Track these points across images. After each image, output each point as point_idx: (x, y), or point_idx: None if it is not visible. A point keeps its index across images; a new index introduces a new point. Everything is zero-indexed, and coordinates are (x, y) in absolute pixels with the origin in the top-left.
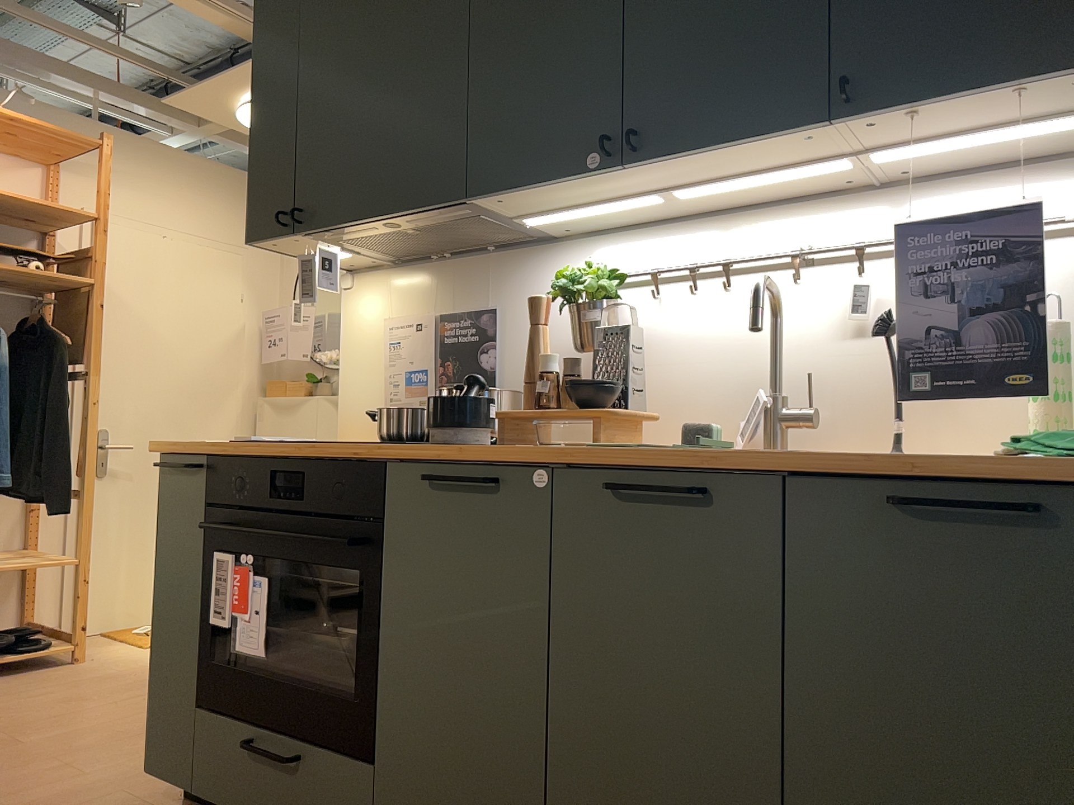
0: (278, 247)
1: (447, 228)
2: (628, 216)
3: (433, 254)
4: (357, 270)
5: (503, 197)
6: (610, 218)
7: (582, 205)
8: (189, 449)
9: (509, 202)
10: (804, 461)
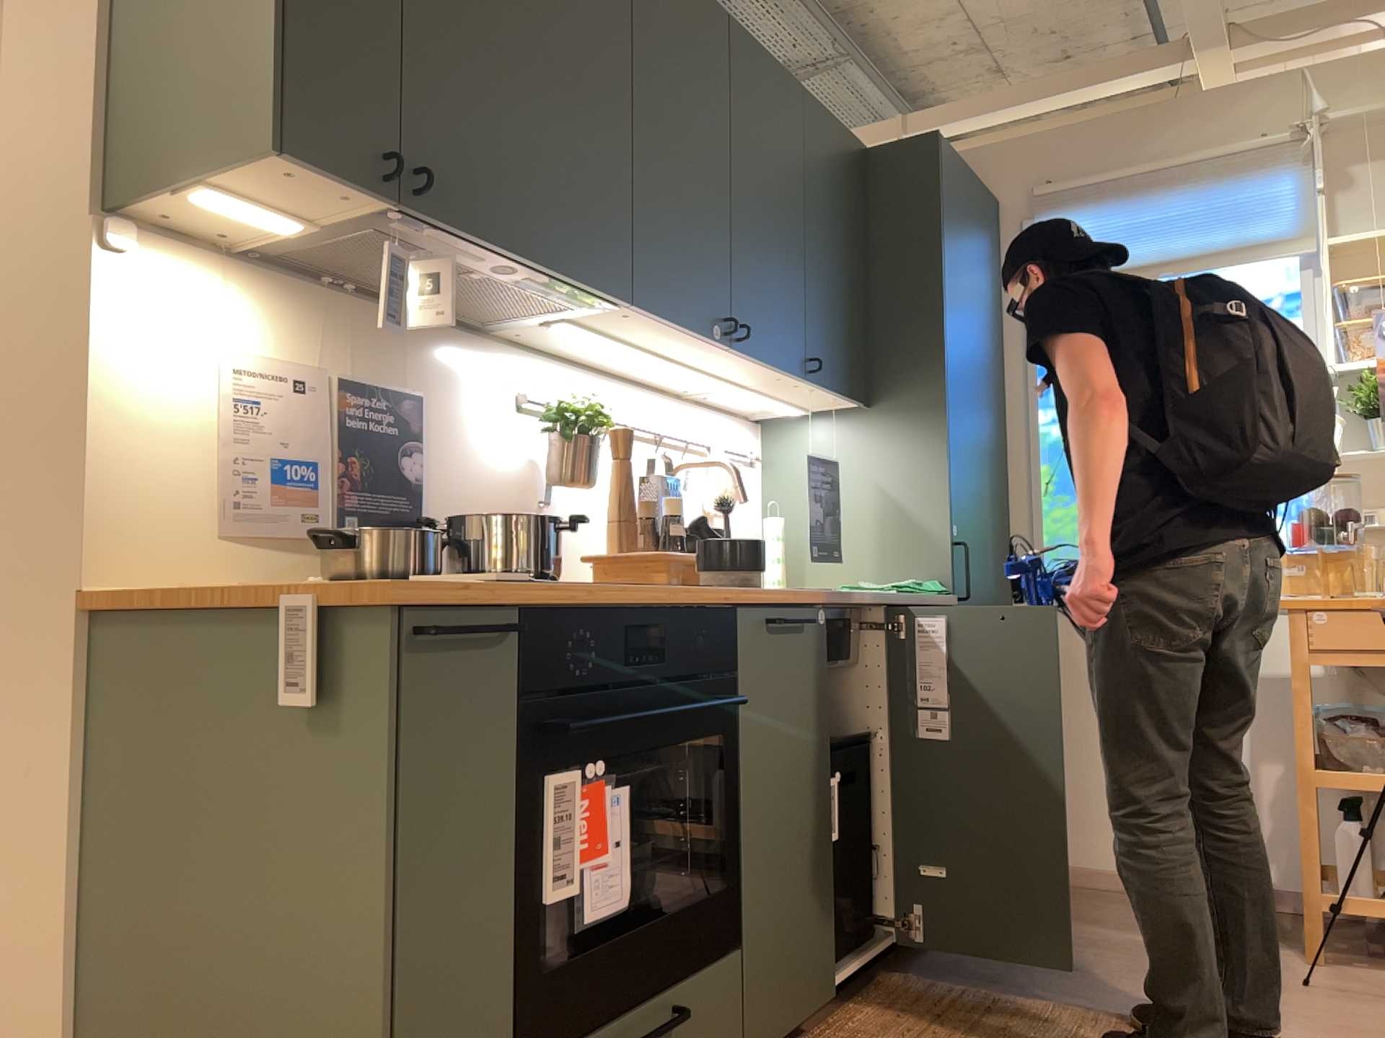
0: (278, 176)
1: (493, 289)
2: (572, 347)
3: (333, 277)
4: (134, 220)
5: (634, 314)
6: (559, 342)
7: (621, 338)
8: (492, 597)
9: (617, 315)
10: (908, 597)
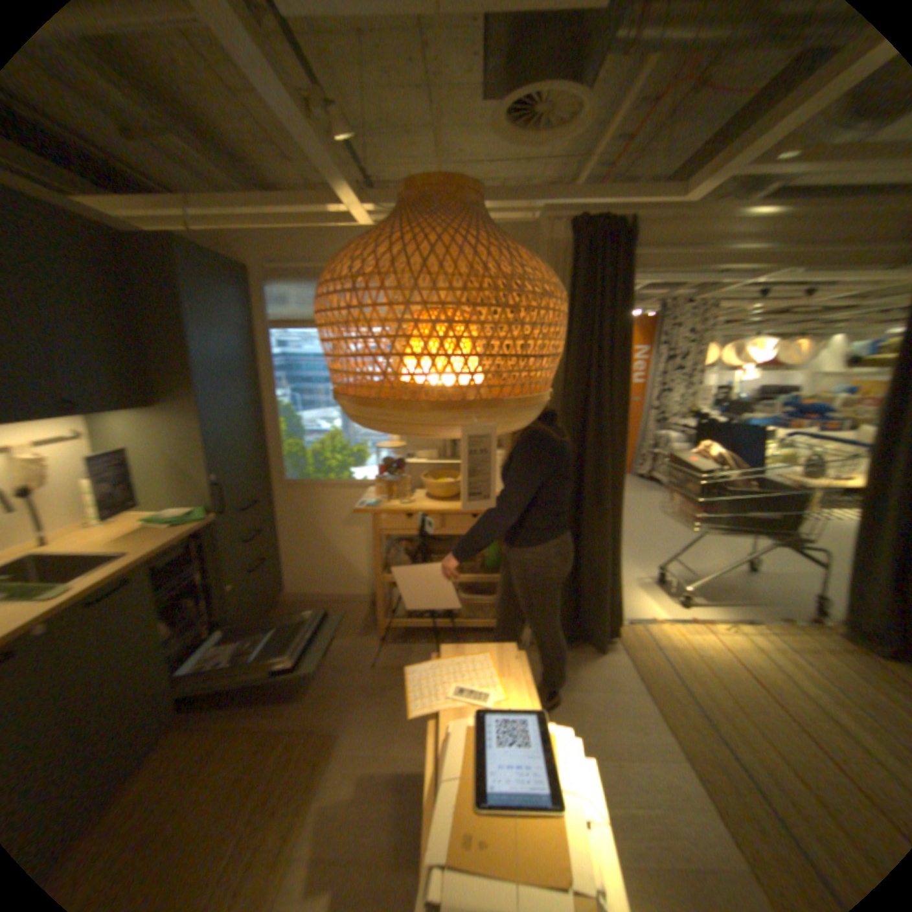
0: None
1: None
2: None
3: None
4: None
5: None
6: None
7: None
8: None
9: None
10: (150, 554)
